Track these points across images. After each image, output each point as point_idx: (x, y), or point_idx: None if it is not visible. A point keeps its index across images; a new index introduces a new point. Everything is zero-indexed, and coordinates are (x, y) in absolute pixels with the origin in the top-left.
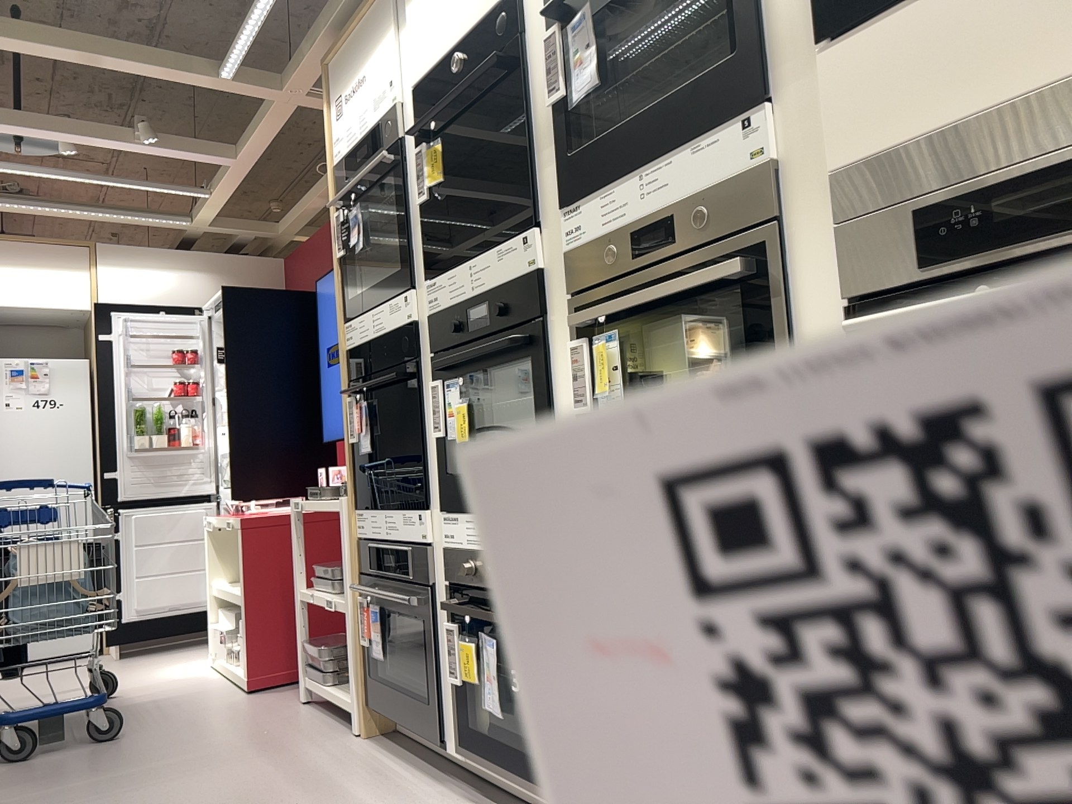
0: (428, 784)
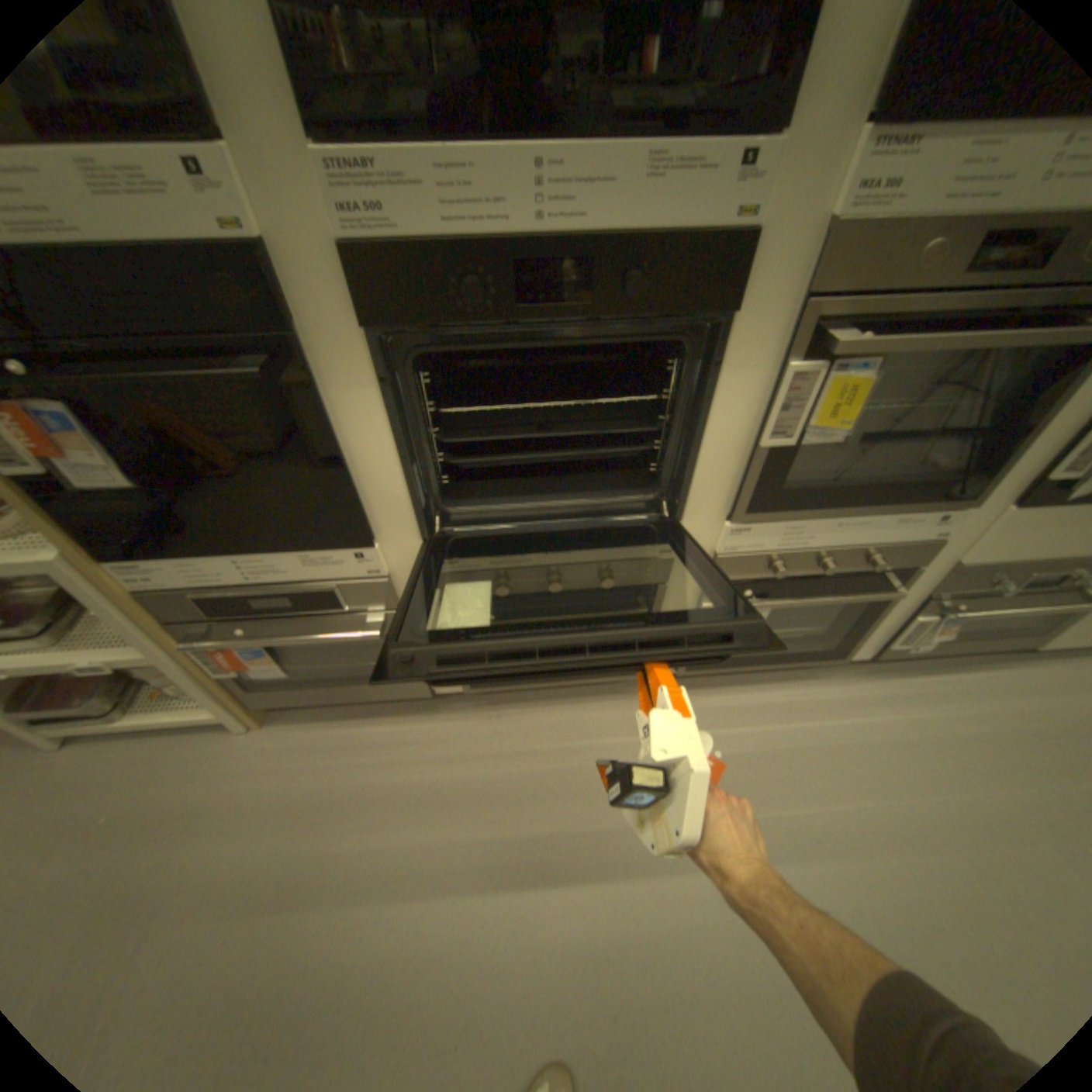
0: (422, 721)
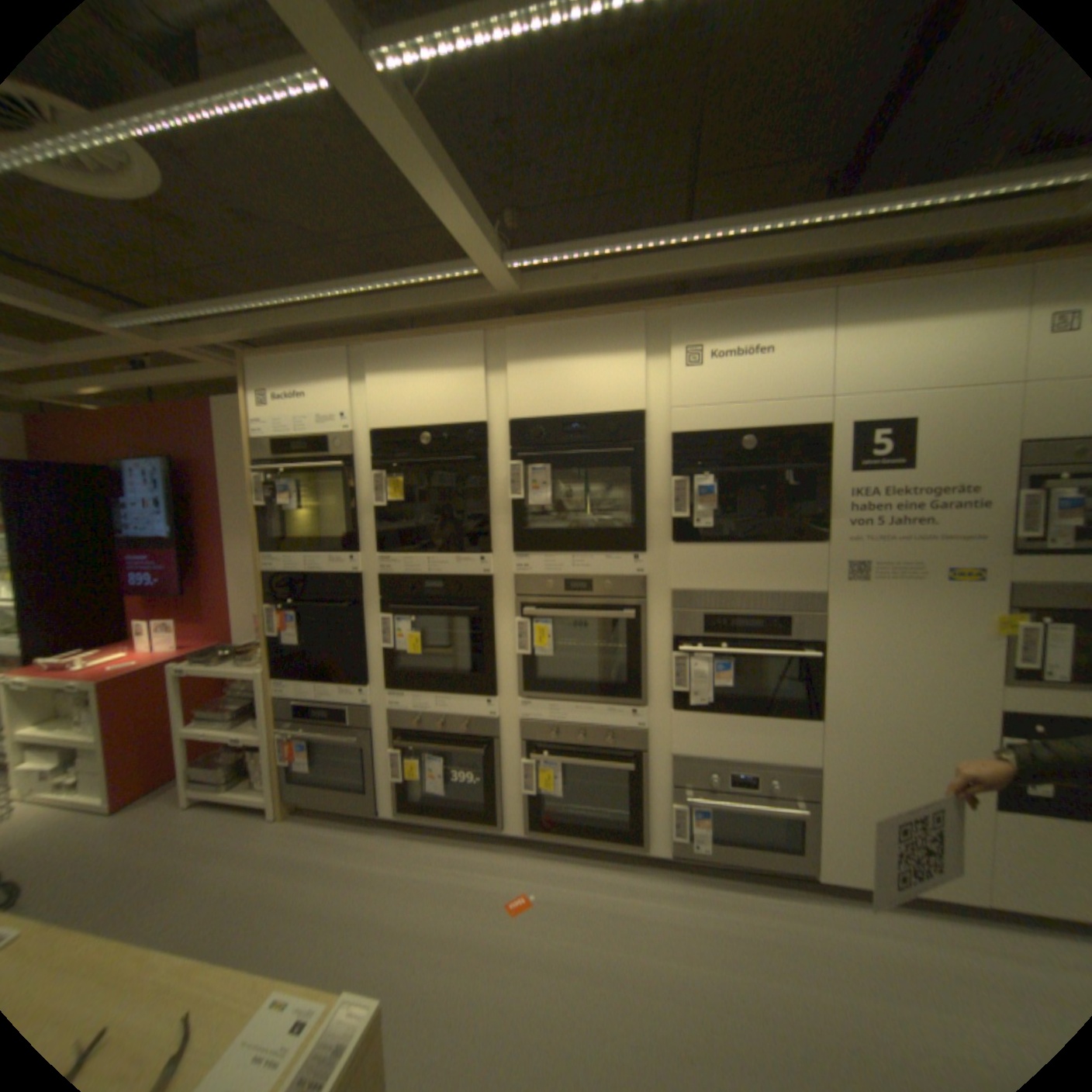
0: (366, 841)
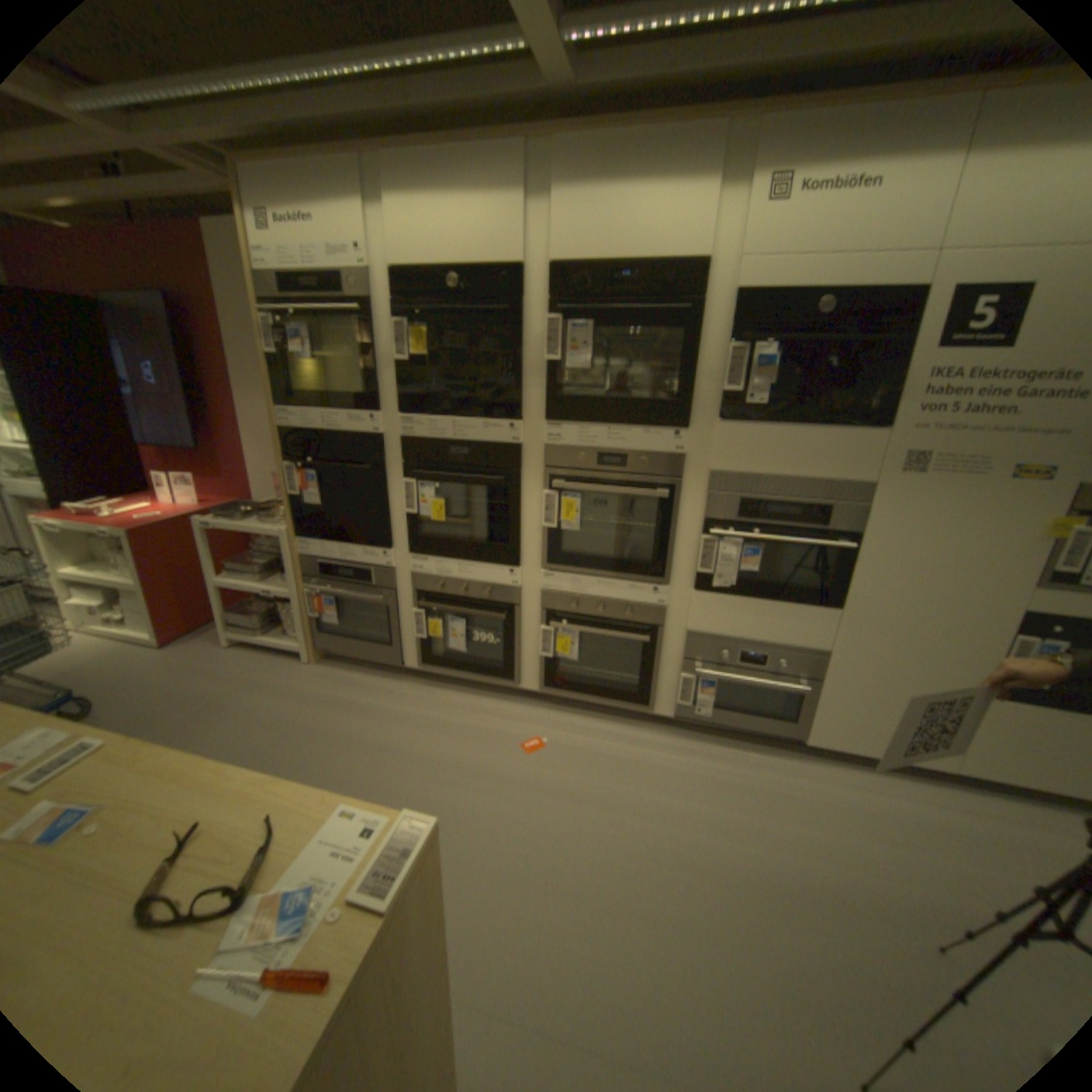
0: (393, 685)
